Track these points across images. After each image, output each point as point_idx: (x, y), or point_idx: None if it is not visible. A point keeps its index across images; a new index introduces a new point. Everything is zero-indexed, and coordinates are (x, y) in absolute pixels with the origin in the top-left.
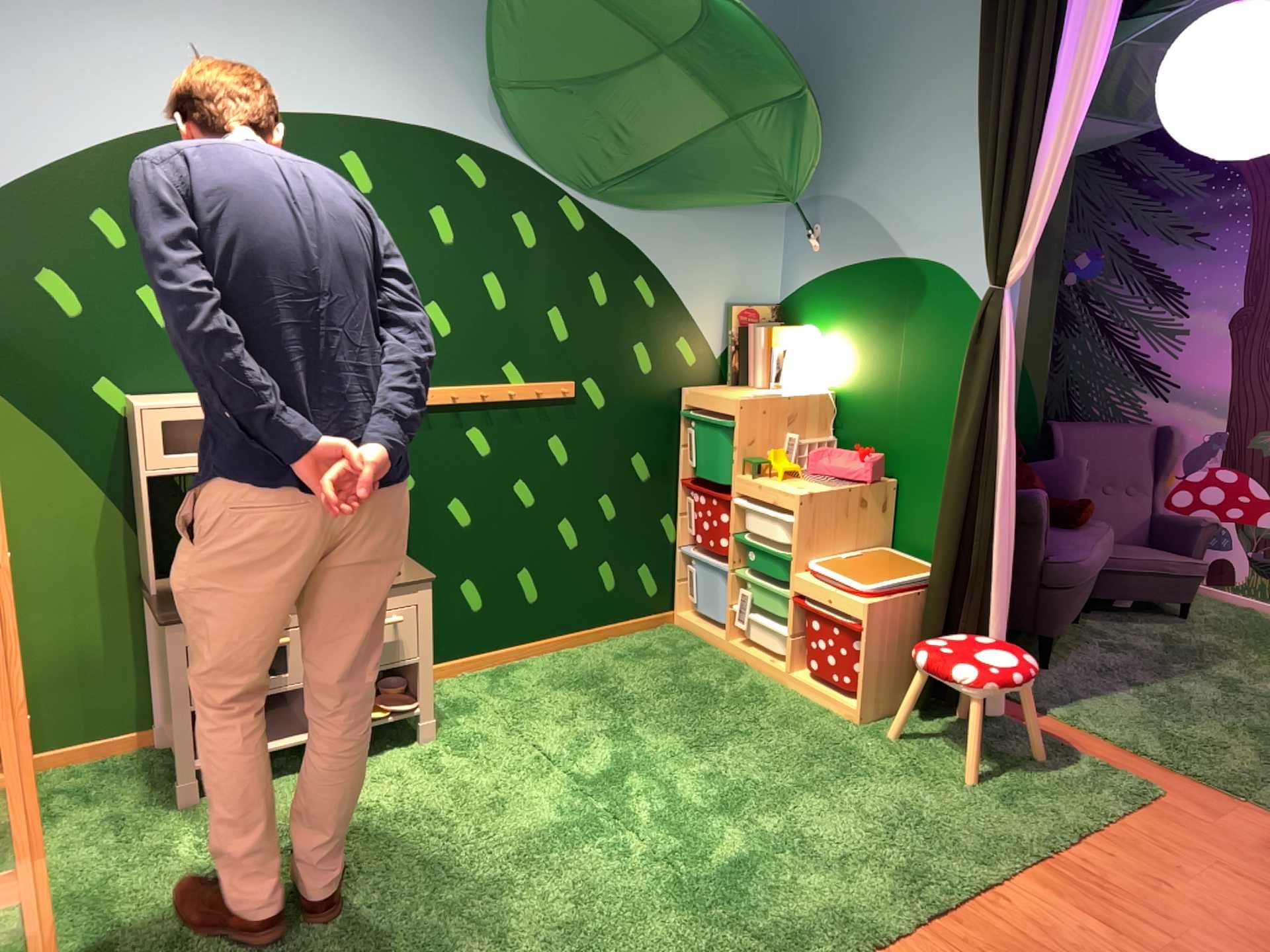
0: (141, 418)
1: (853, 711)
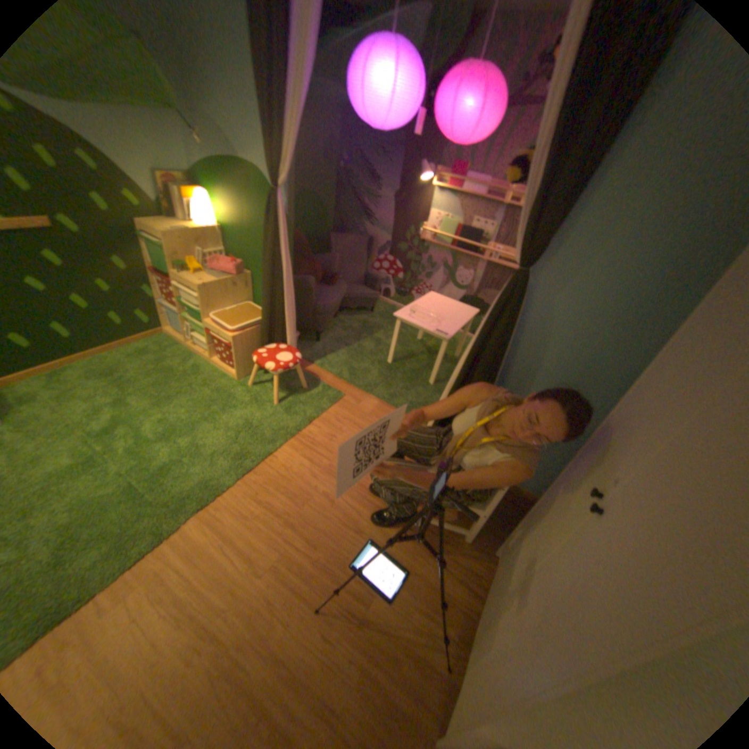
0: None
1: (234, 377)
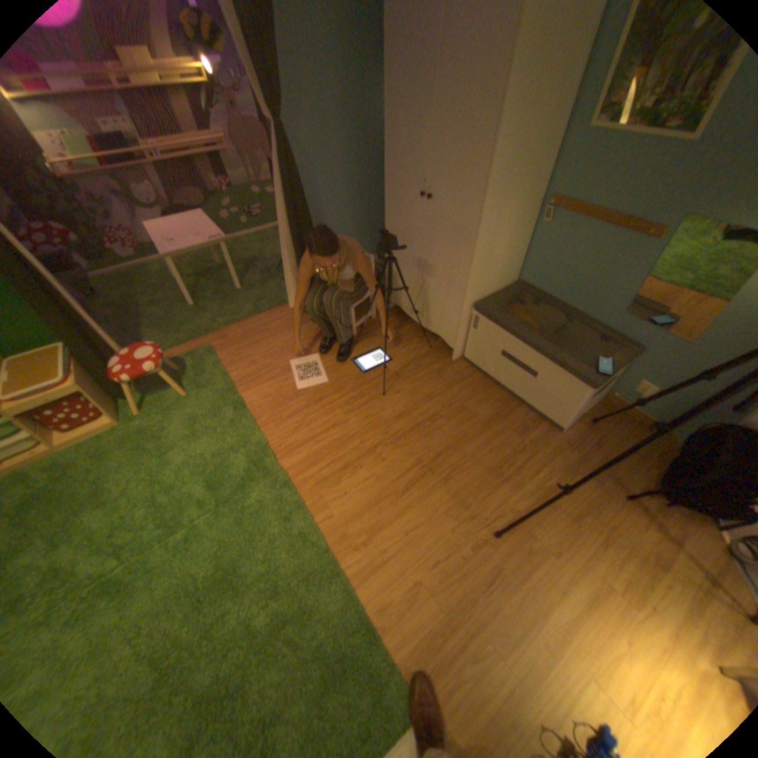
0: None
1: (109, 424)
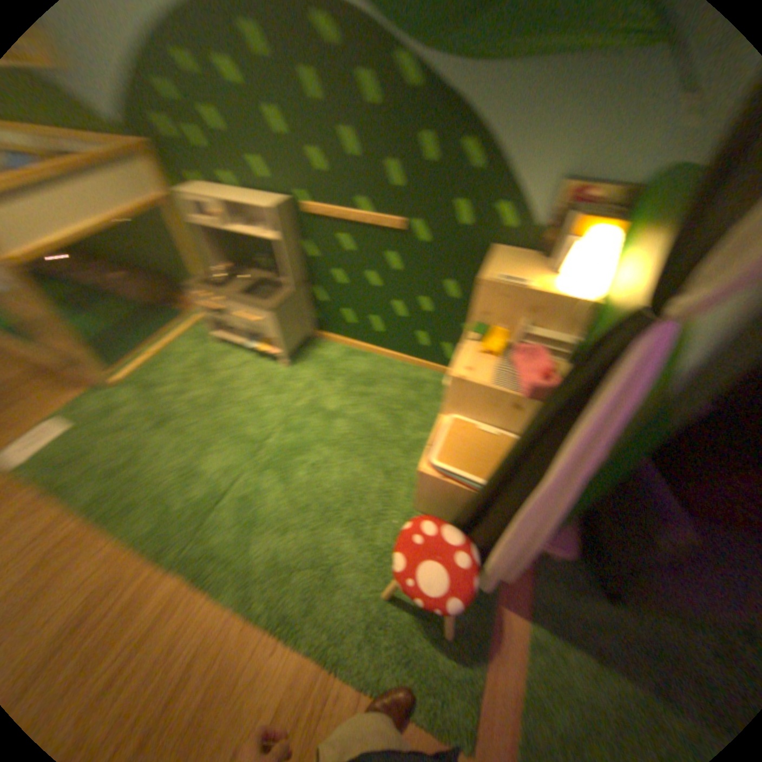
0: (177, 197)
1: (413, 502)
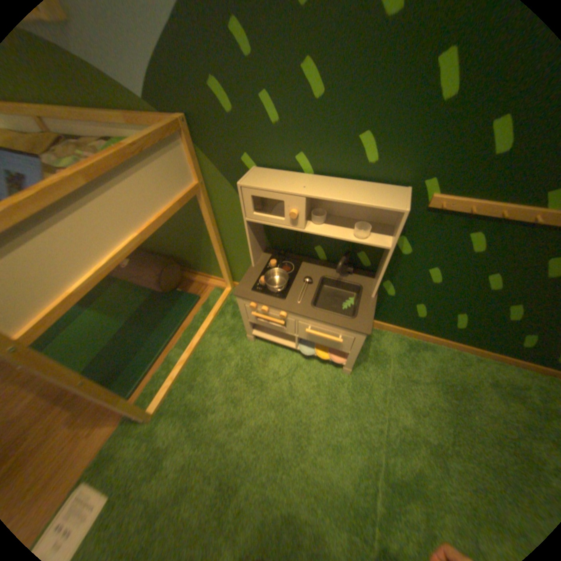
0: (243, 191)
1: None
